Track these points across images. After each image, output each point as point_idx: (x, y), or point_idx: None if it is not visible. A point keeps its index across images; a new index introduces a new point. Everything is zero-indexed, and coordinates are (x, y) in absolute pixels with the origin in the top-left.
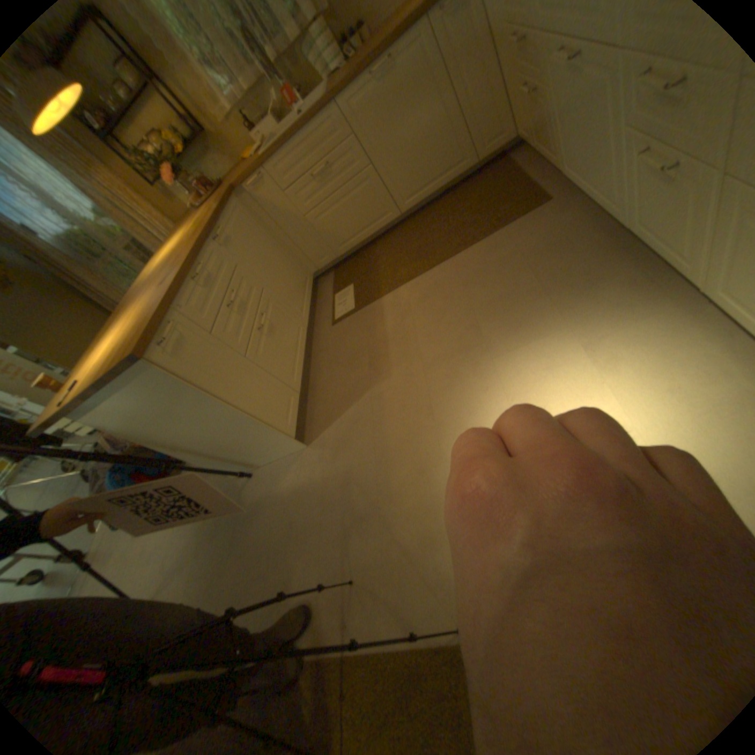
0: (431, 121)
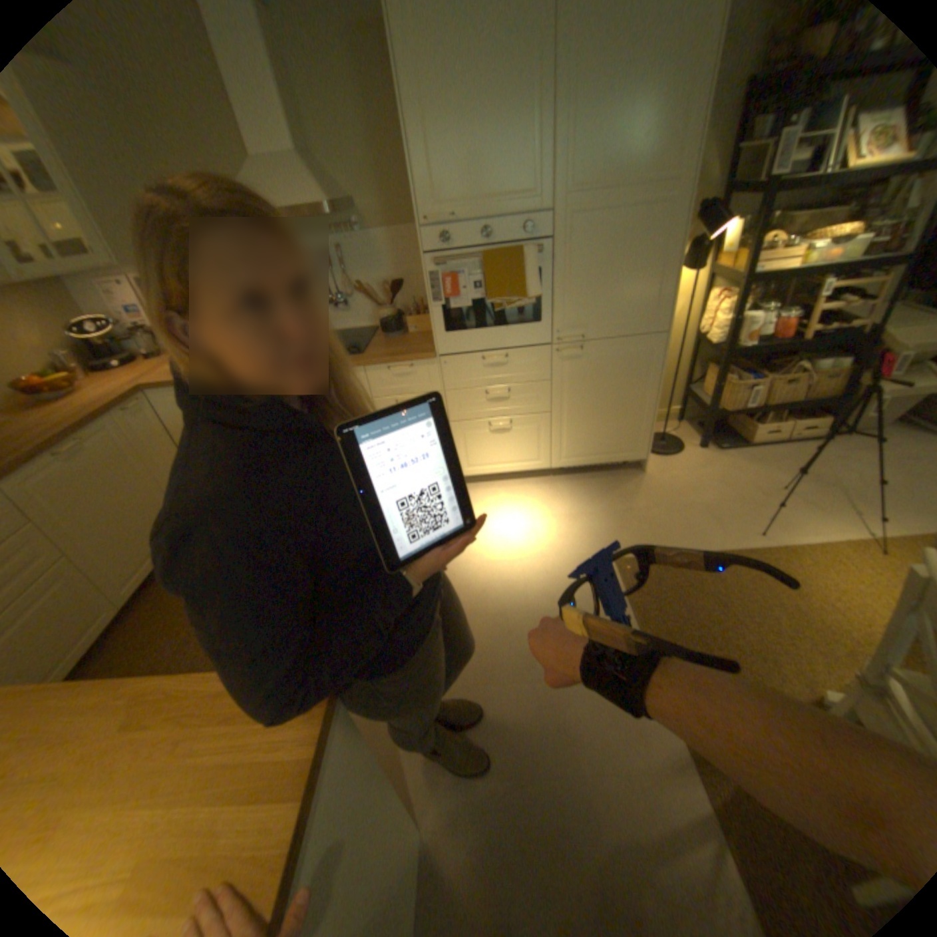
0: (131, 499)
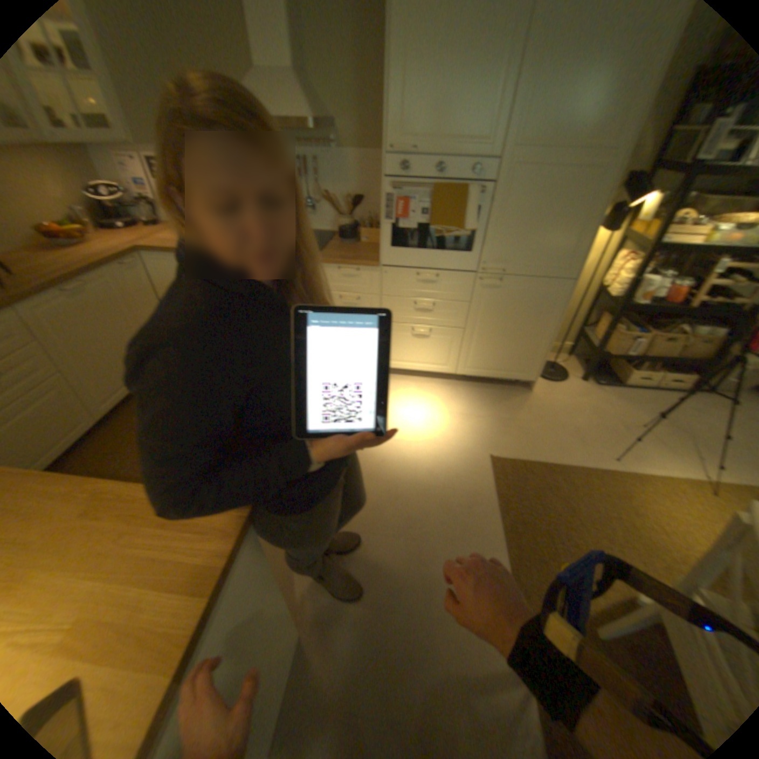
0: (120, 337)
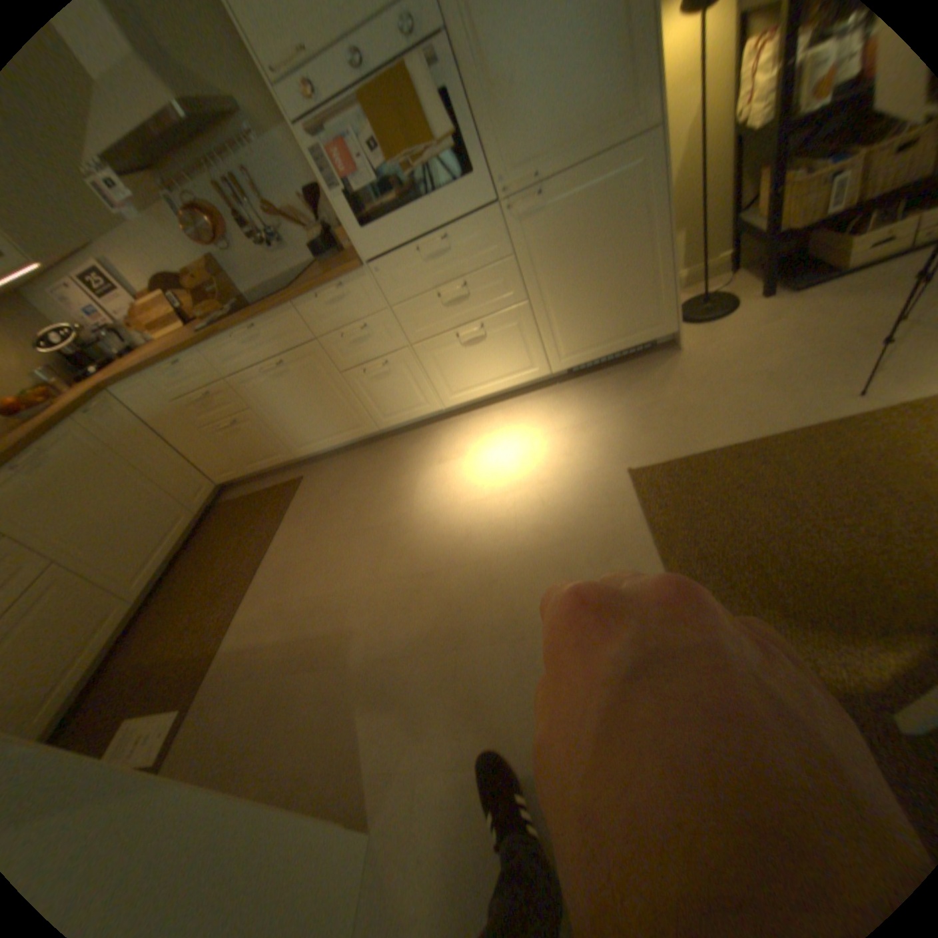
0: (122, 496)
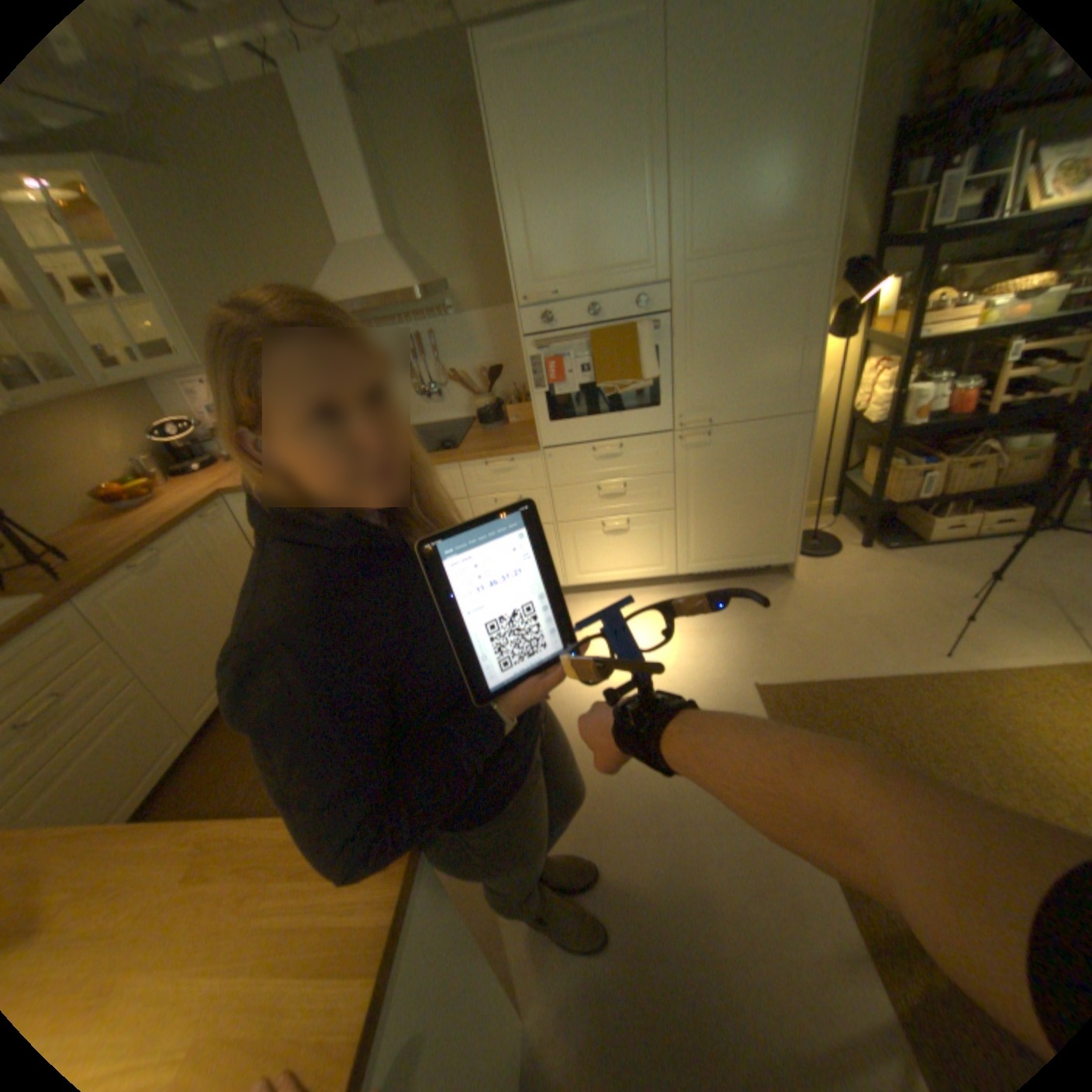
0: (208, 614)
